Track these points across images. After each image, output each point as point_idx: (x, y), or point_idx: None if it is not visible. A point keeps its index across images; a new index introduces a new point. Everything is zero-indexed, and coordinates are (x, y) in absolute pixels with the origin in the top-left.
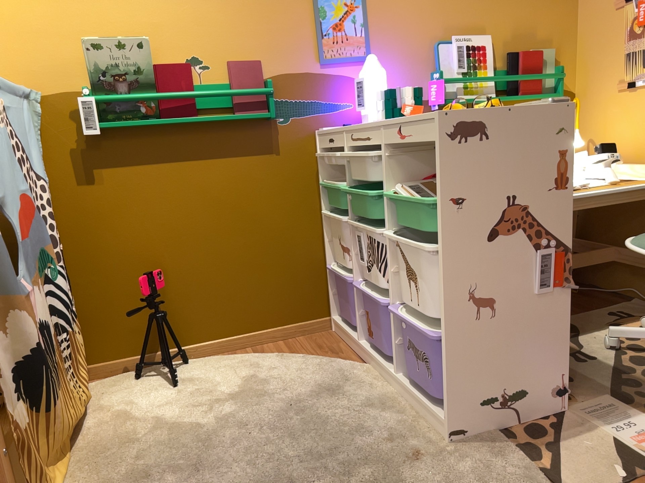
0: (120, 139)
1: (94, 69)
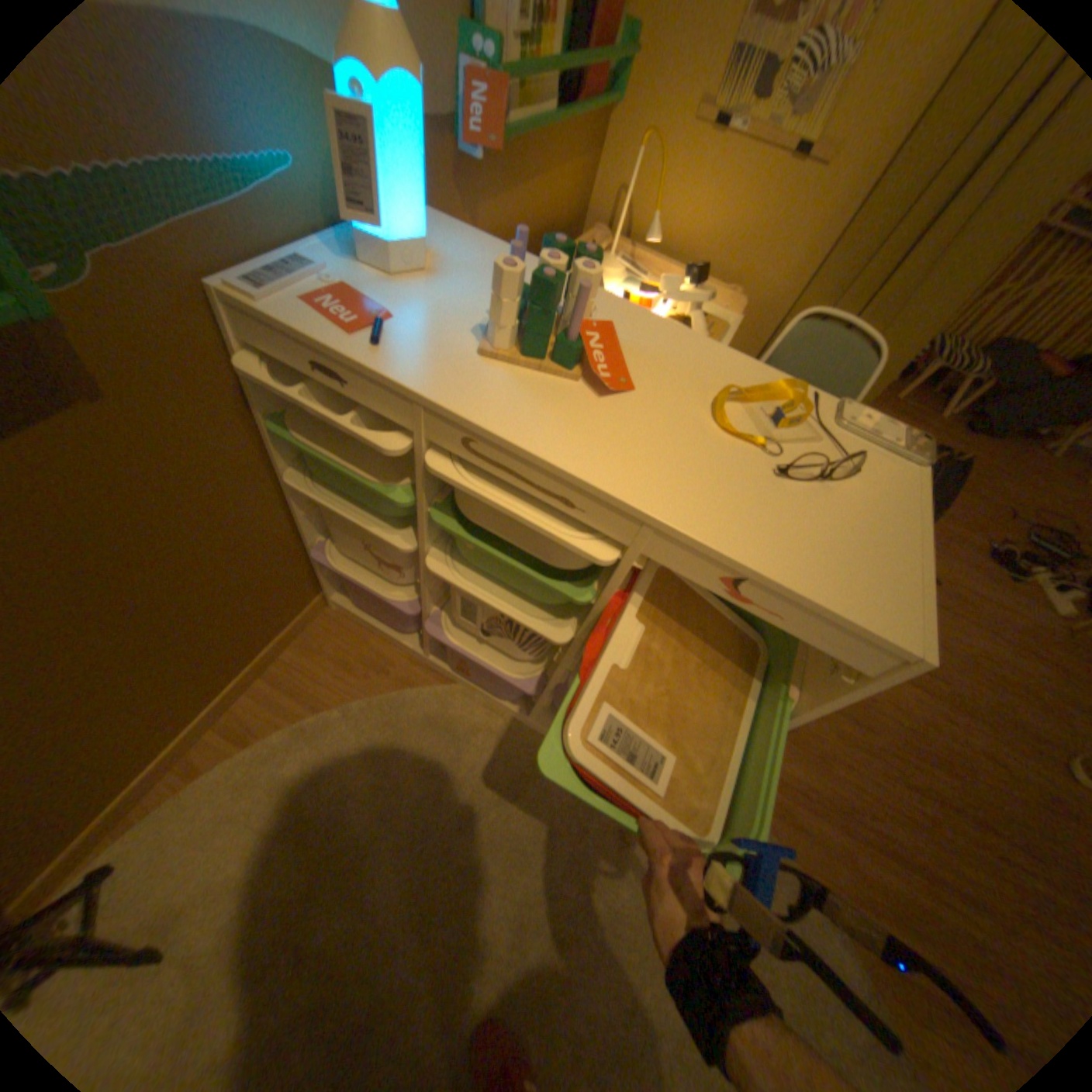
0: None
1: None
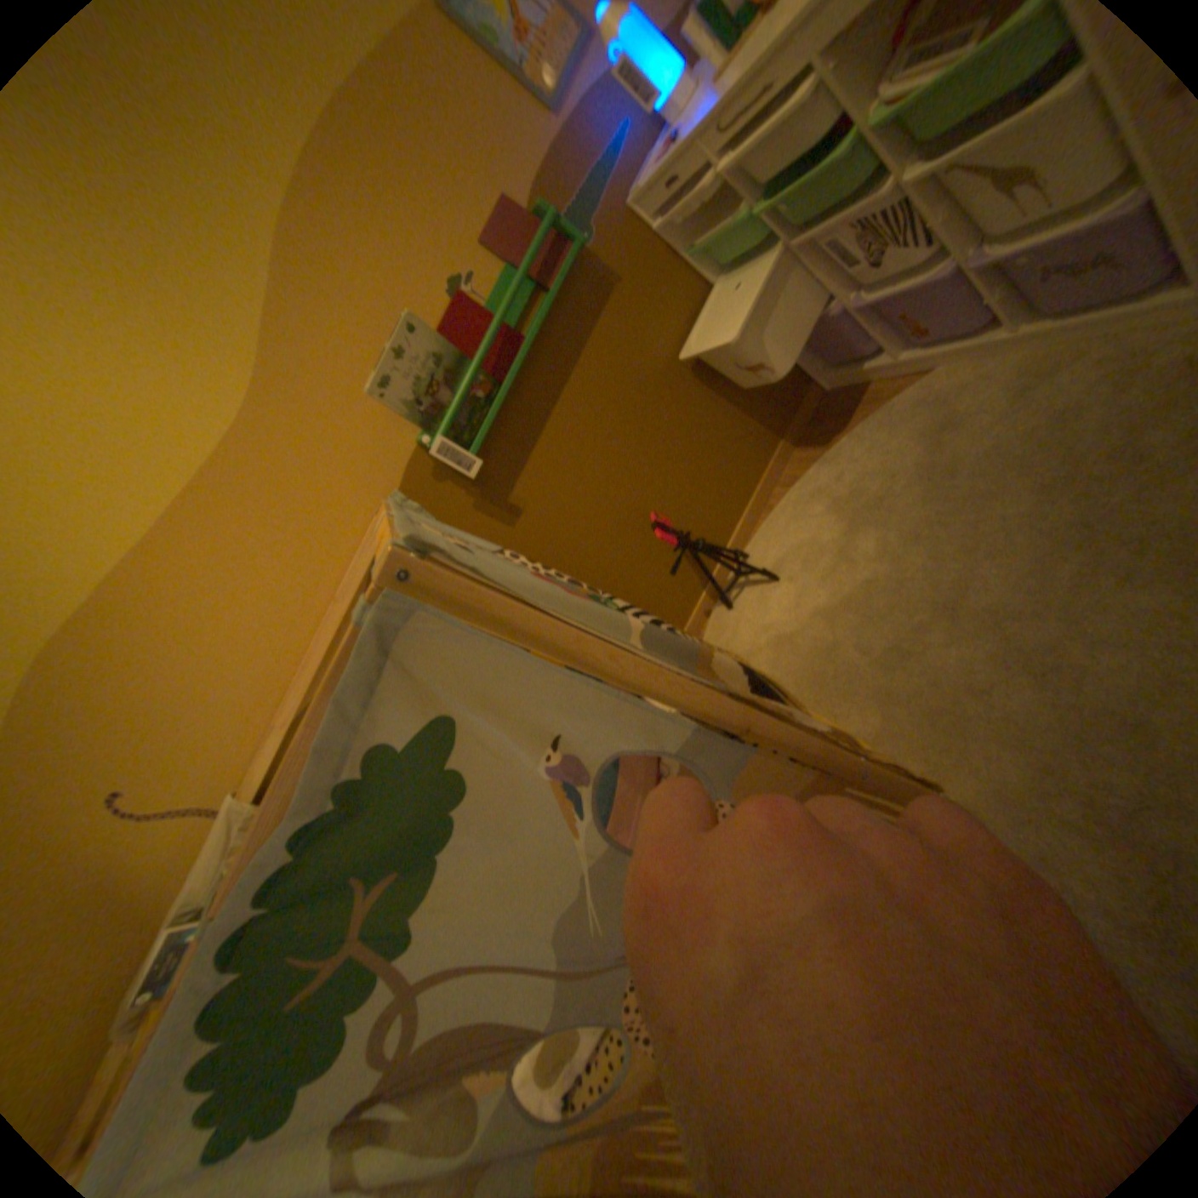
0: (493, 448)
1: (405, 409)
